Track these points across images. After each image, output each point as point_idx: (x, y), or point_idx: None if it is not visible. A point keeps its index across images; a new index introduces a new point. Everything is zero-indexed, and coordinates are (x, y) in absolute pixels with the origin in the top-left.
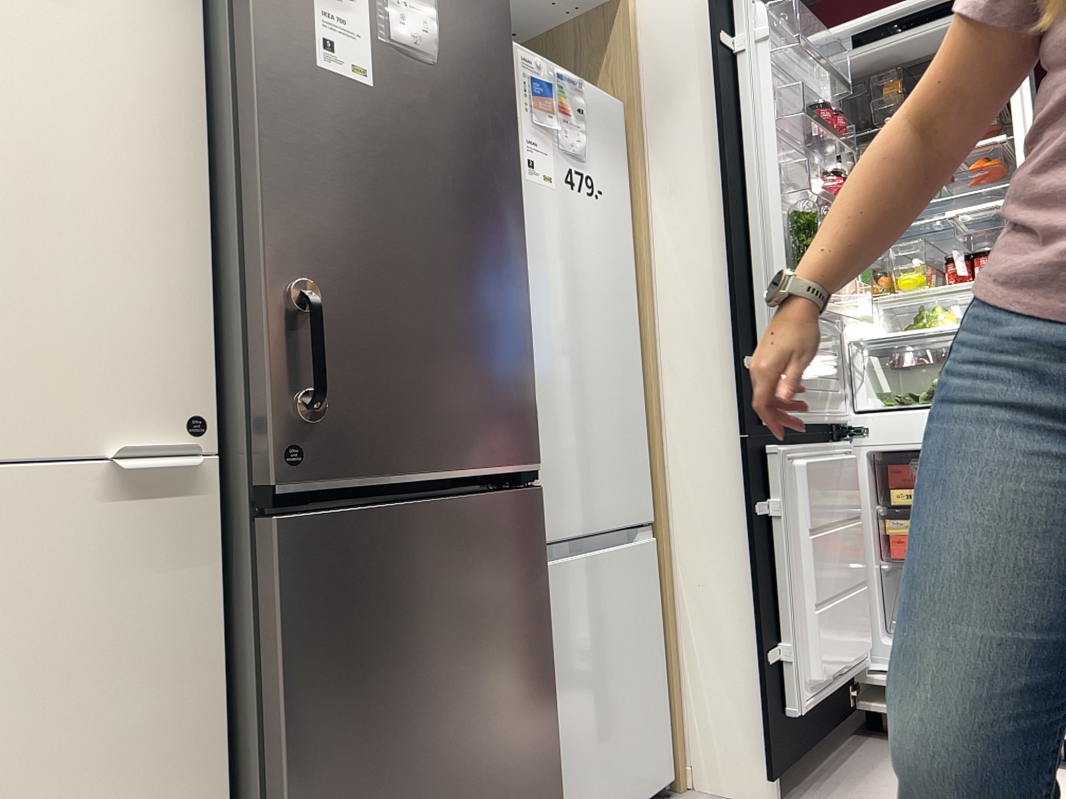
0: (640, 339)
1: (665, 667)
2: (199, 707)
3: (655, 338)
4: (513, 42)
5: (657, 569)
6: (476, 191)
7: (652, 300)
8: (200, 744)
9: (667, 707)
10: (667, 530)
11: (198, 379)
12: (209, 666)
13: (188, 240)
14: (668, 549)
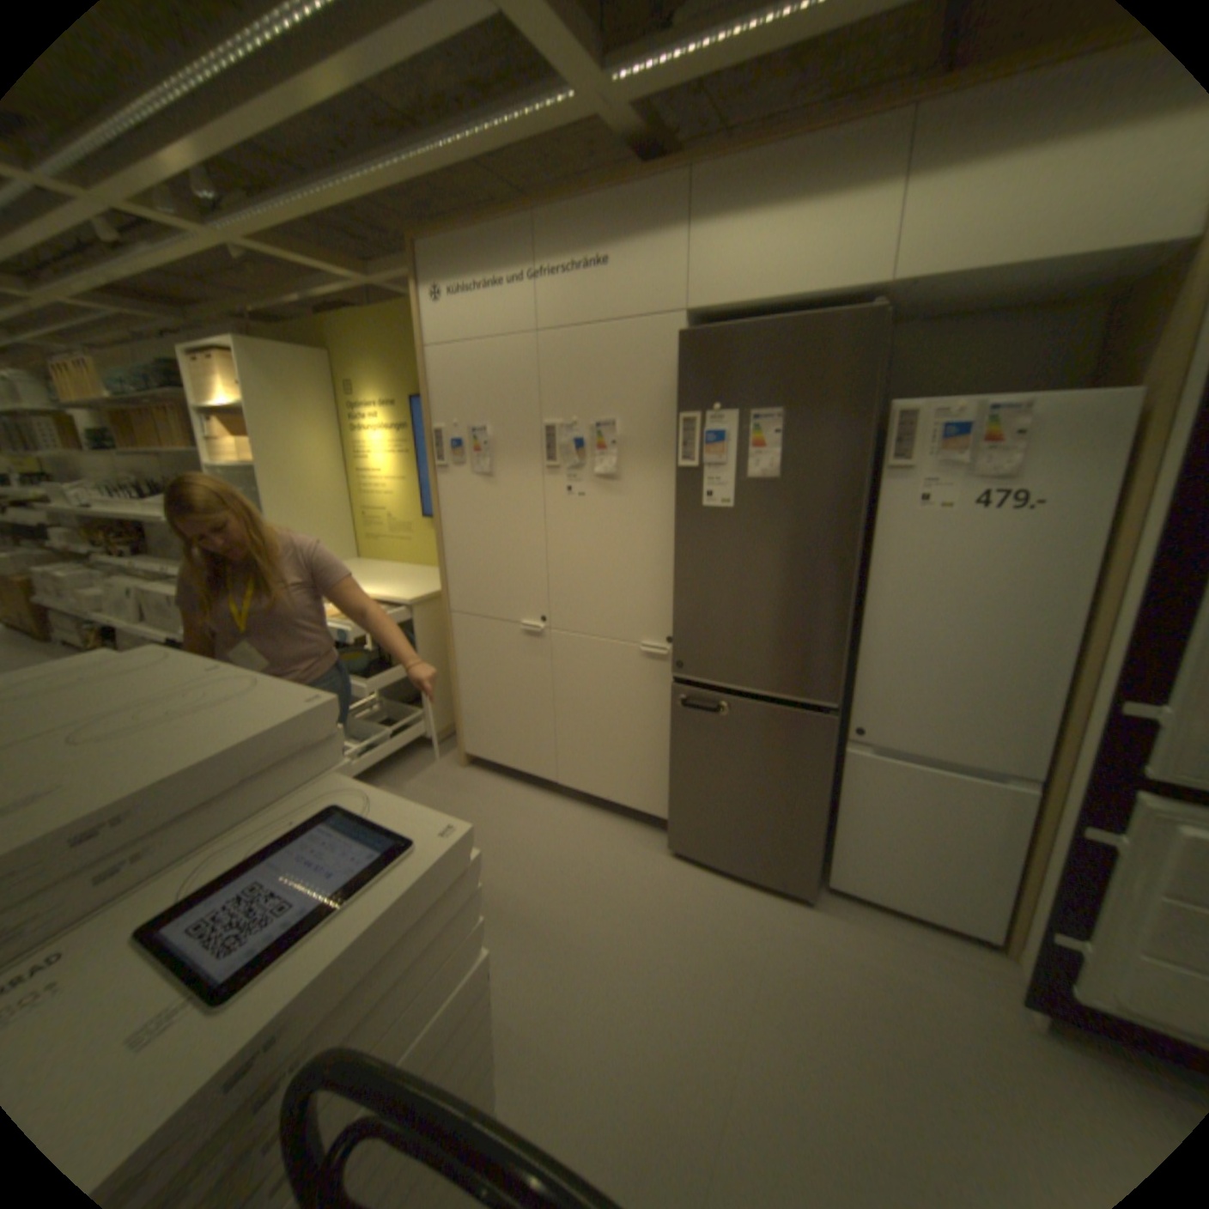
0: (1092, 633)
1: (1025, 881)
2: (666, 726)
3: (1103, 638)
4: (927, 400)
5: (1043, 816)
6: (806, 549)
7: (1113, 602)
8: (666, 736)
9: (1019, 906)
10: (1059, 795)
11: (672, 623)
12: (670, 716)
13: (671, 573)
14: (1055, 809)
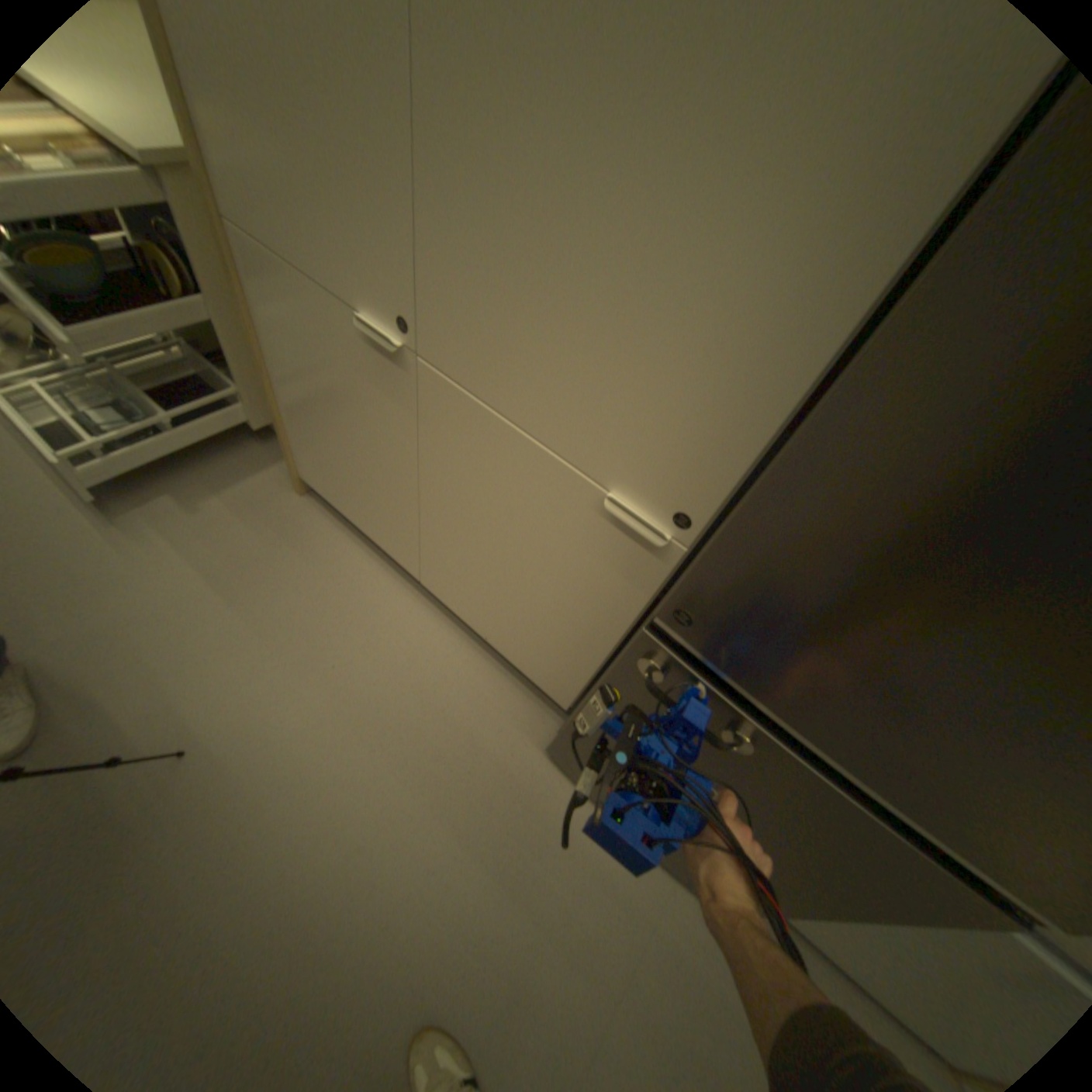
0: None
1: None
2: (603, 631)
3: None
4: None
5: None
6: None
7: None
8: (597, 641)
9: None
10: None
11: (711, 489)
12: (617, 625)
13: (798, 351)
14: None
